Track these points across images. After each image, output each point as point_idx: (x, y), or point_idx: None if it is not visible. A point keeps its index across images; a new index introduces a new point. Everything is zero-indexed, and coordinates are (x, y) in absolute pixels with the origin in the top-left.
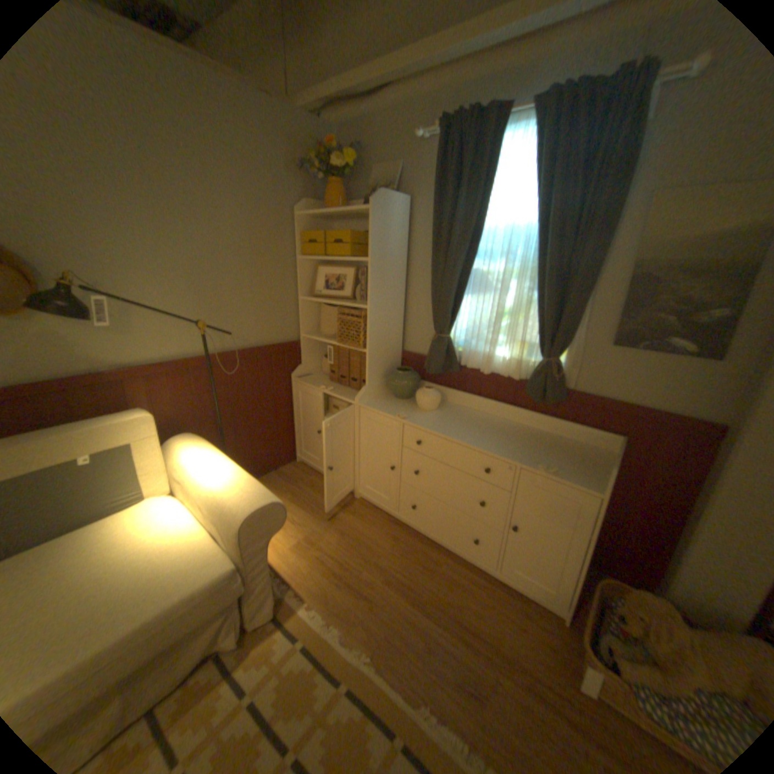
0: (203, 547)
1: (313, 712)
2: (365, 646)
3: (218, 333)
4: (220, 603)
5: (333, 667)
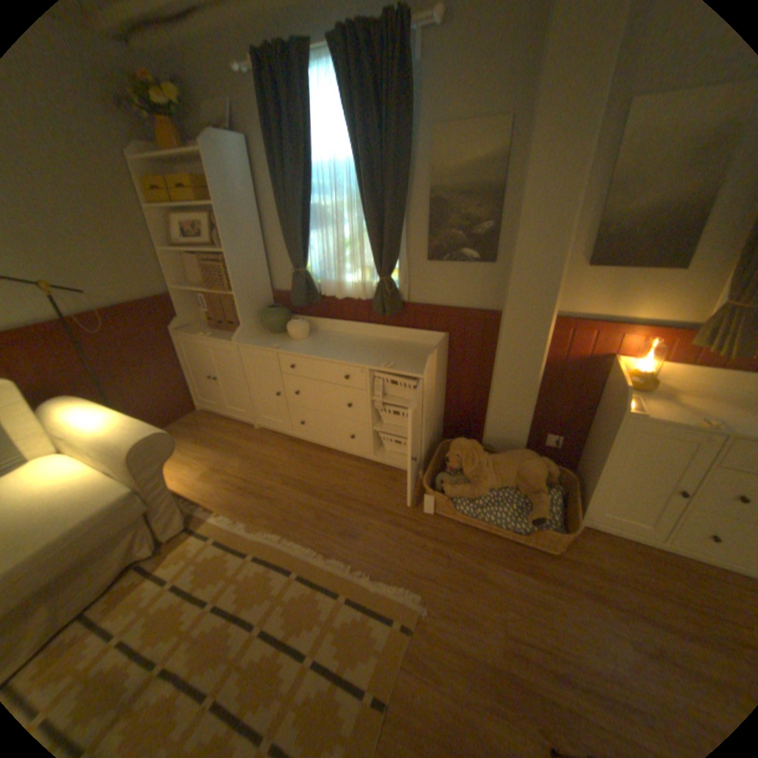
0: (98, 483)
1: (226, 578)
2: (267, 528)
3: (70, 294)
4: (123, 520)
5: (240, 547)
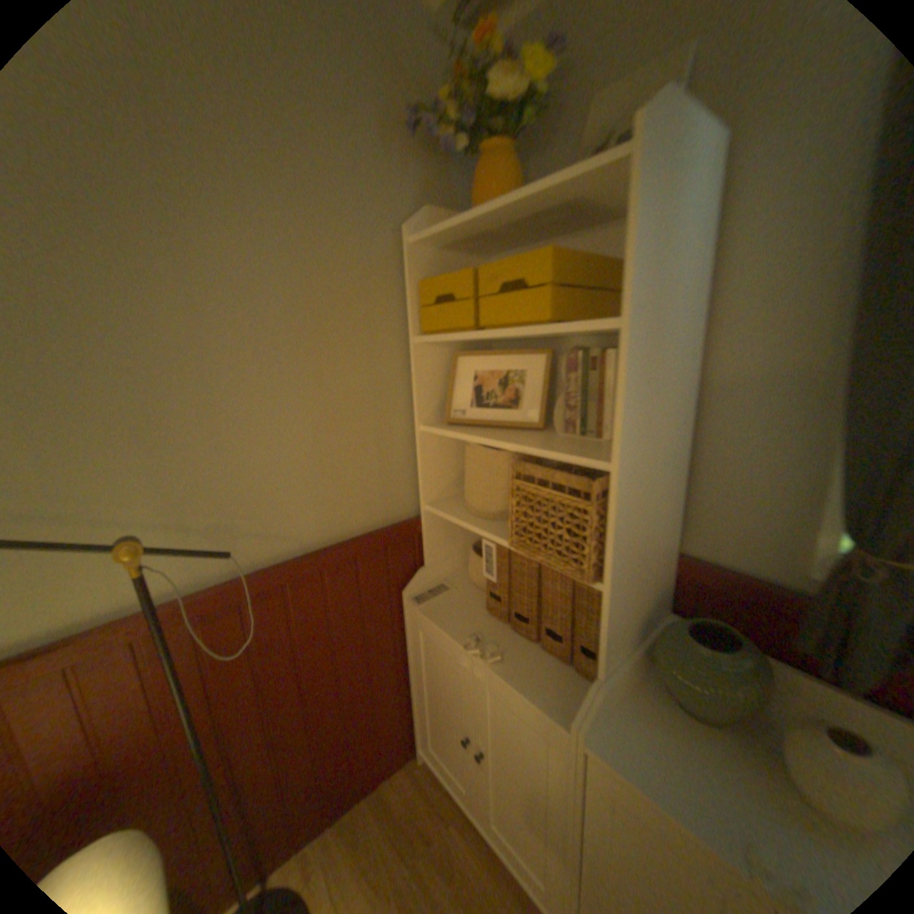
0: None
1: None
2: None
3: (220, 536)
4: None
5: None
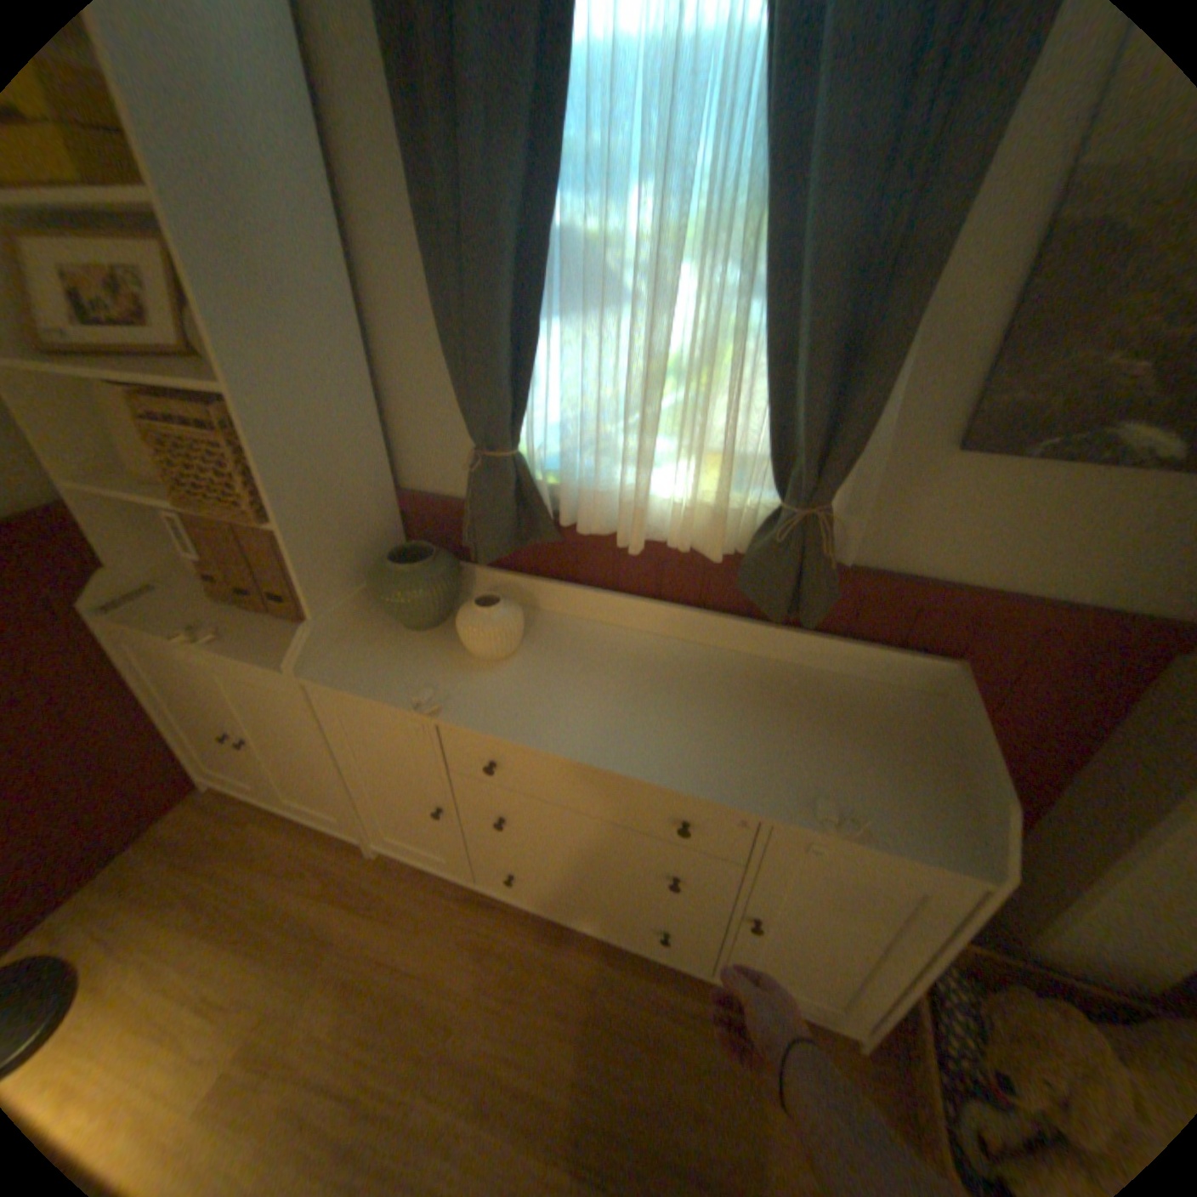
0: None
1: None
2: None
3: None
4: None
5: None
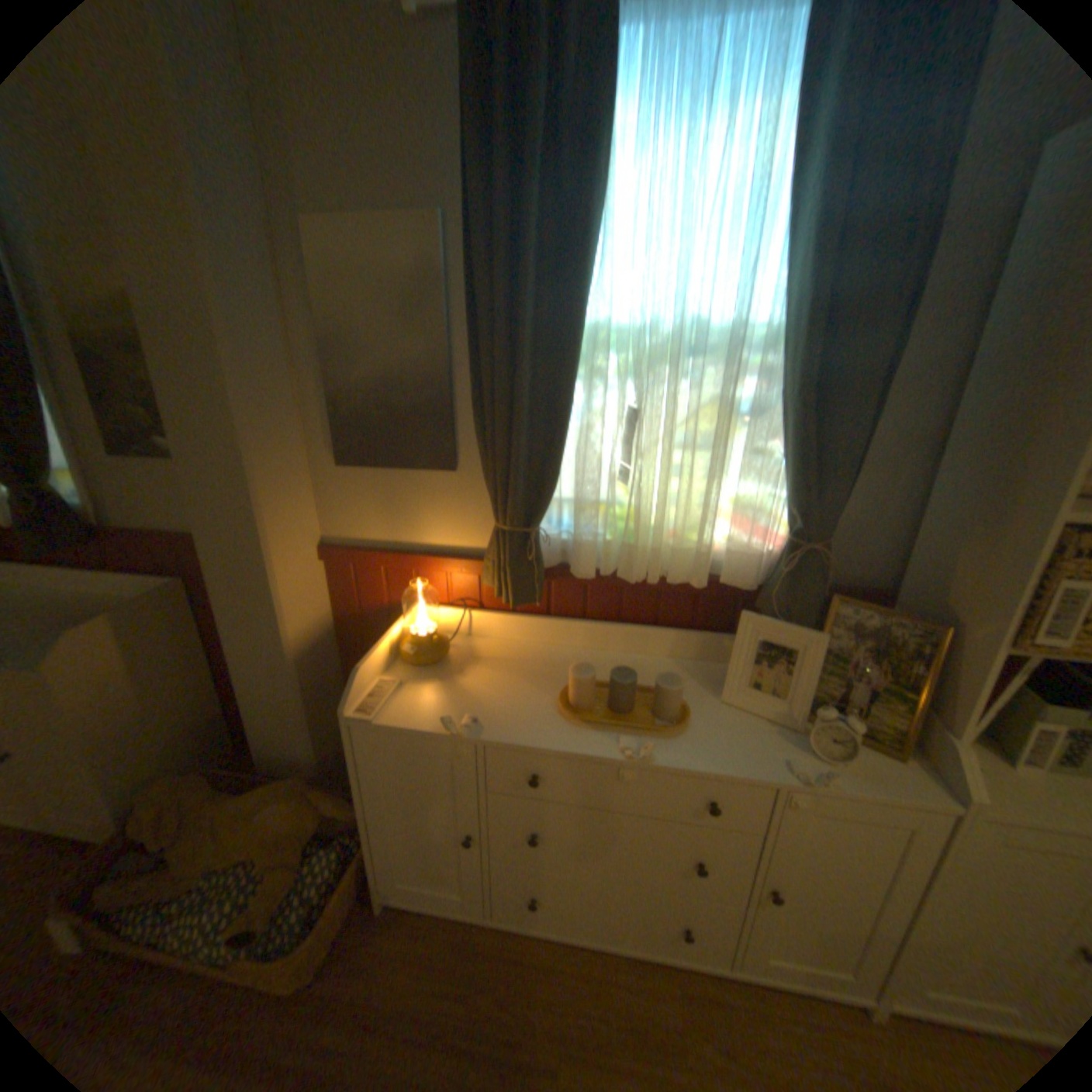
0: None
1: None
2: None
3: None
4: None
5: None
